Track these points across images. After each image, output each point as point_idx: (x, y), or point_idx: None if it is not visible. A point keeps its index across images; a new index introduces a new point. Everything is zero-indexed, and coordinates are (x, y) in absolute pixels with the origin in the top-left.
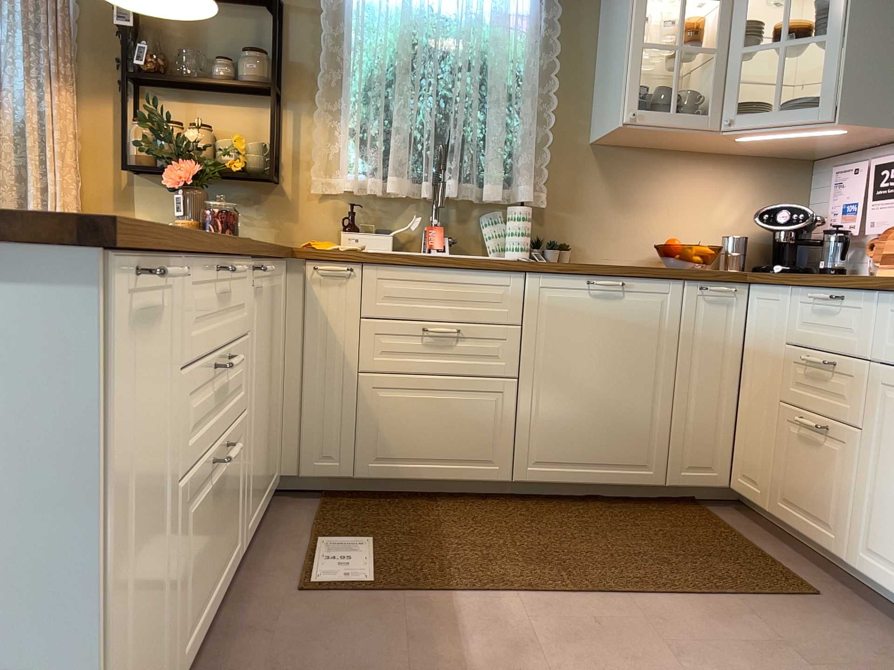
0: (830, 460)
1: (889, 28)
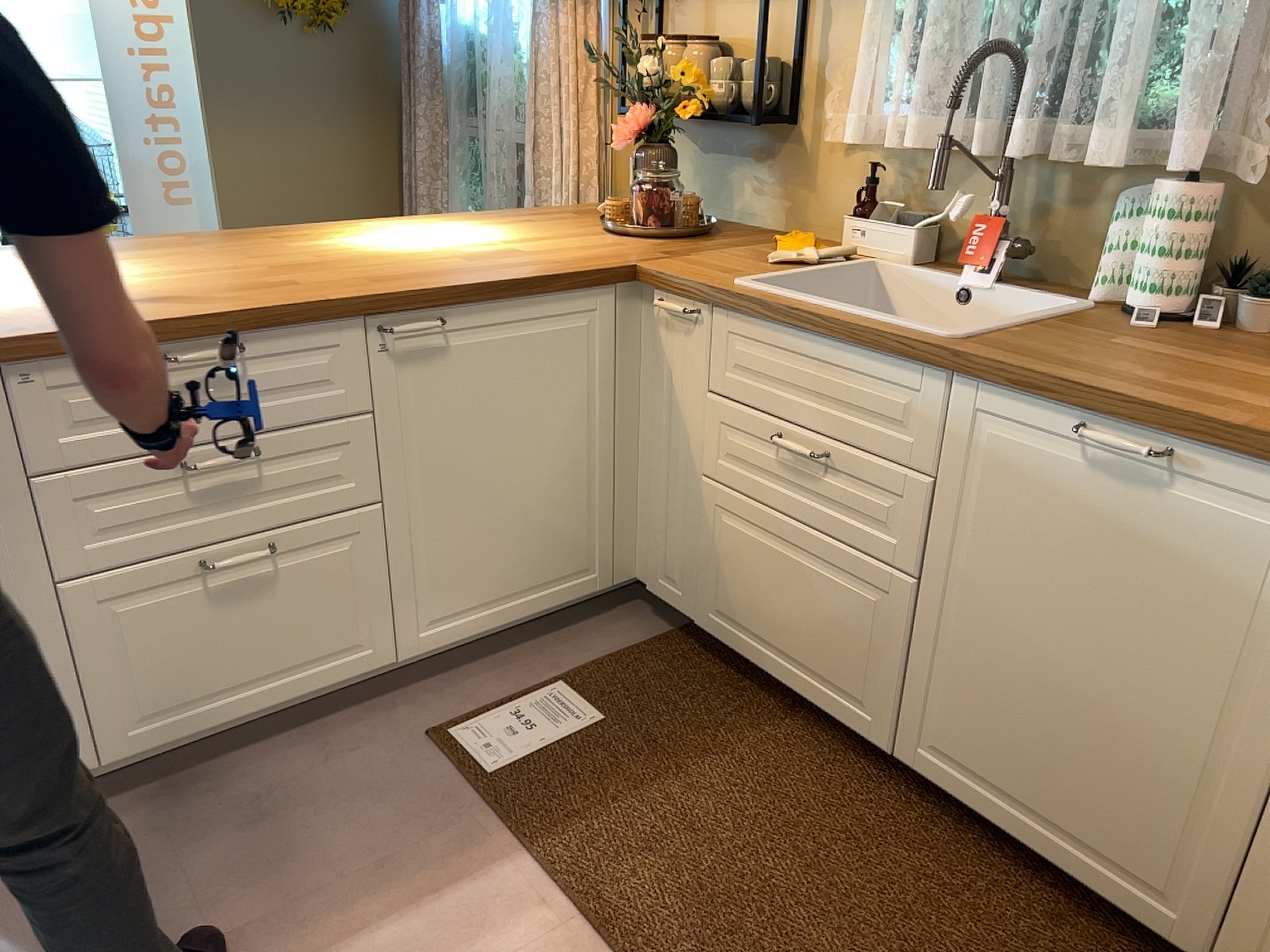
0: None
1: None
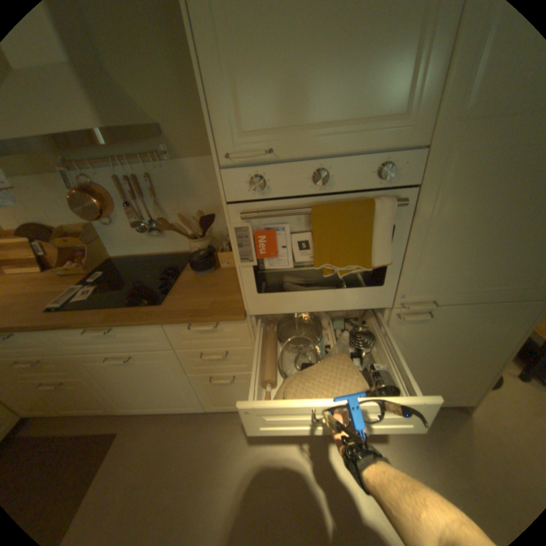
0: (73, 392)
1: None
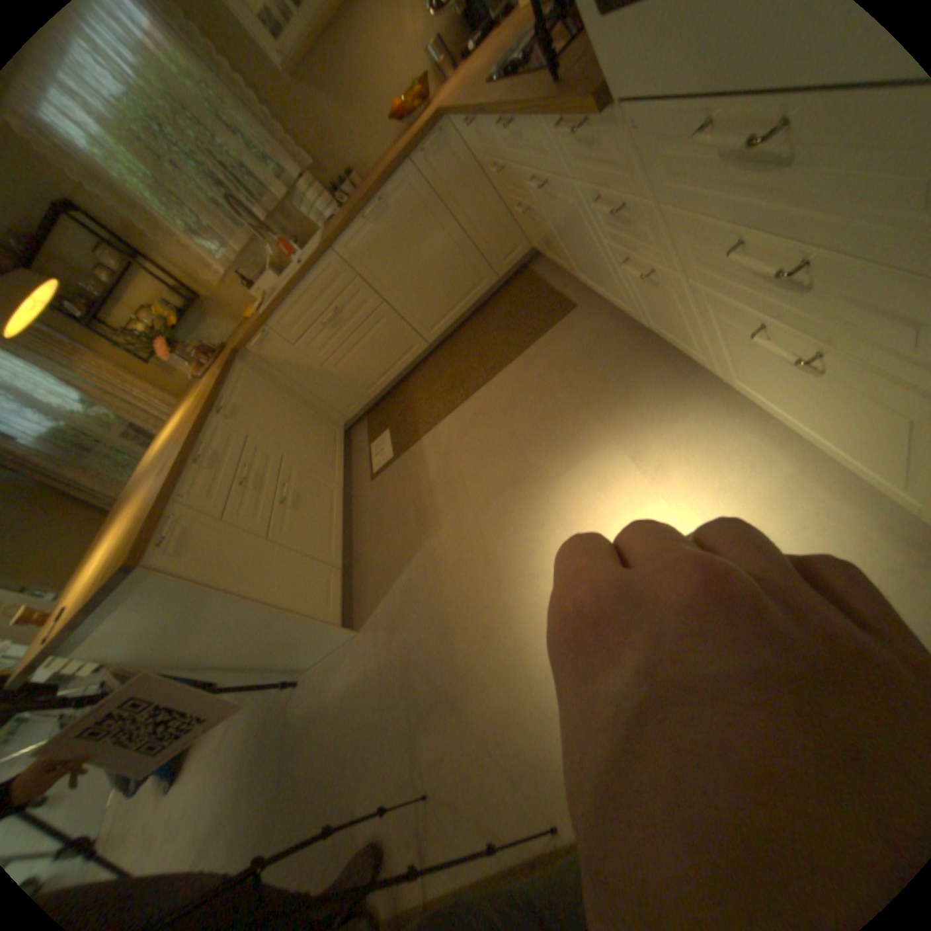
0: (542, 224)
1: None
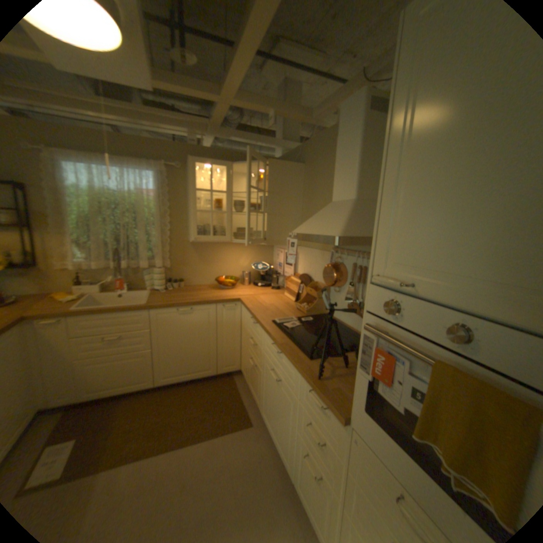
0: (257, 377)
1: (282, 212)
